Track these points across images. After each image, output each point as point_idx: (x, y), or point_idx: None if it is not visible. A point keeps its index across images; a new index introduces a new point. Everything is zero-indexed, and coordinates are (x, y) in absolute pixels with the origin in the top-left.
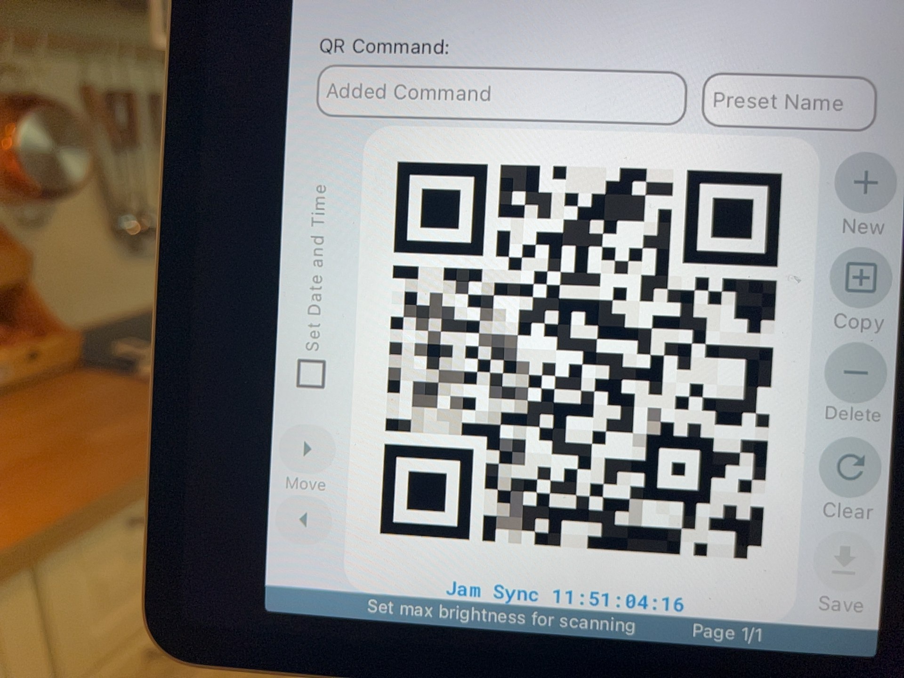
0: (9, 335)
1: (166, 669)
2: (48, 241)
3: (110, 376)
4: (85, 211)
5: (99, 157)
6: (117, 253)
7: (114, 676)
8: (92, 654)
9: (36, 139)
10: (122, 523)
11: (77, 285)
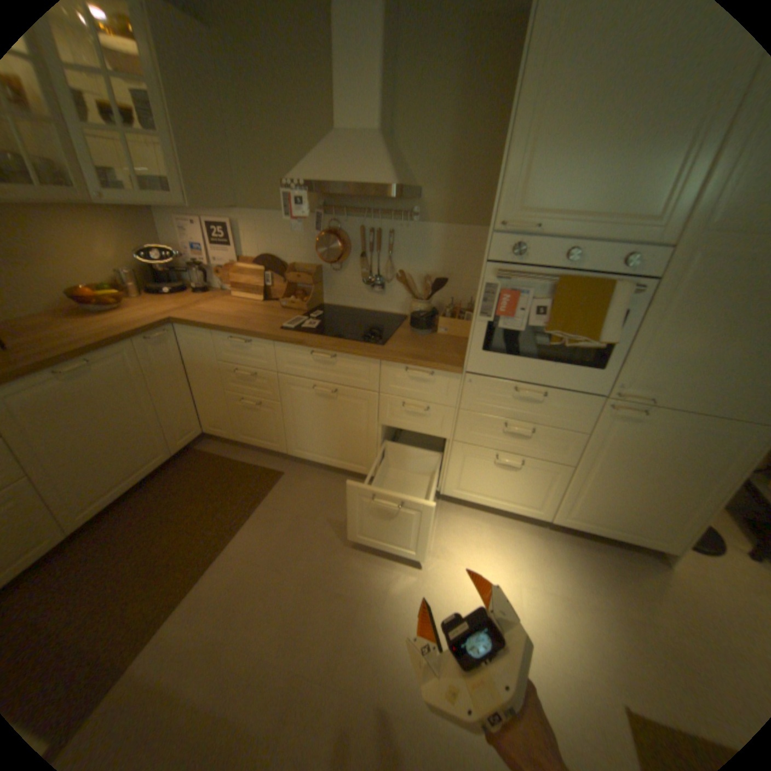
0: (306, 298)
1: (245, 379)
2: (343, 277)
3: (302, 317)
4: (357, 271)
5: (365, 253)
6: (367, 288)
7: (232, 368)
8: (226, 359)
9: (324, 245)
10: (230, 336)
11: (350, 294)
